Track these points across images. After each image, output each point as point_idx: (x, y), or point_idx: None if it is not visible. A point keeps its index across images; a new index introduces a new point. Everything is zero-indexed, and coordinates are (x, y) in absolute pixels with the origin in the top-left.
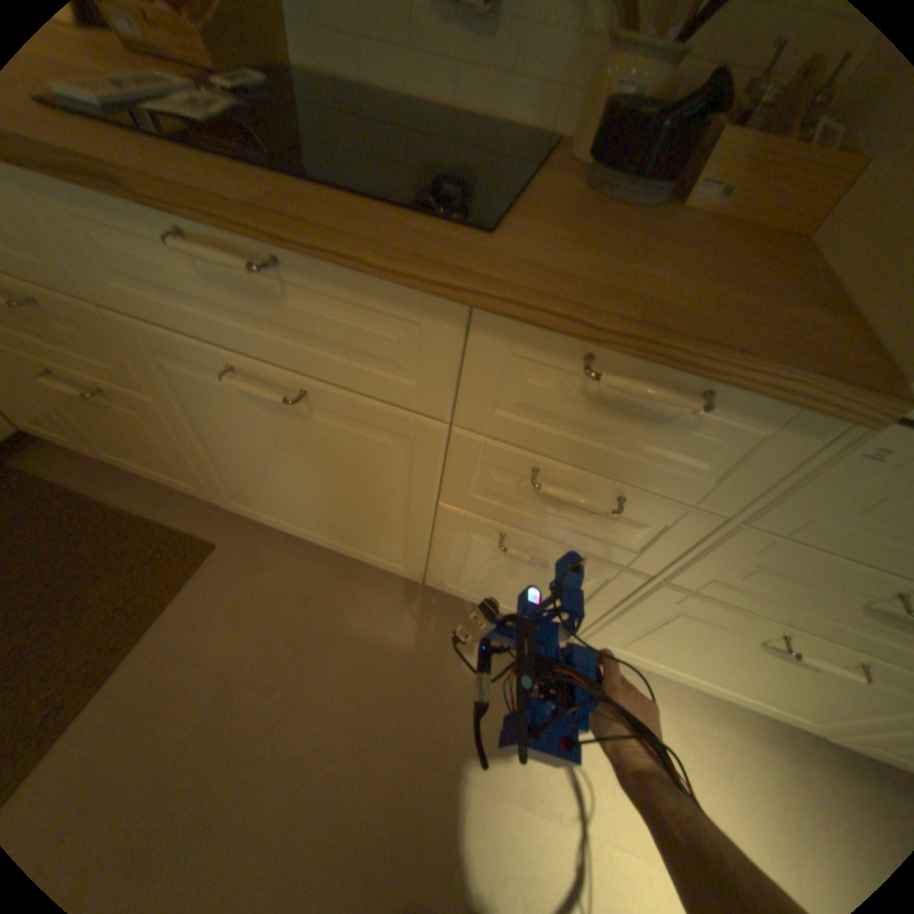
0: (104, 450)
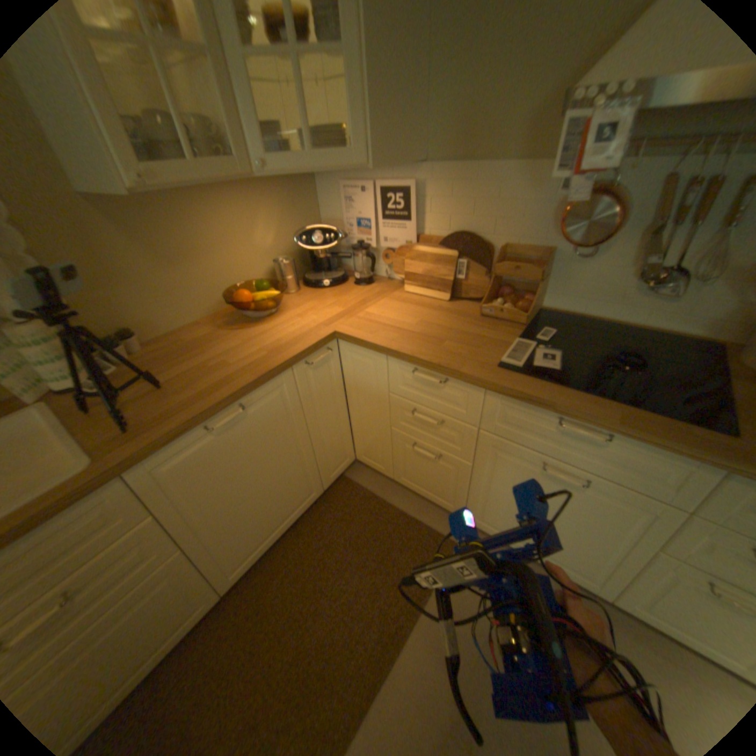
0: (404, 477)
